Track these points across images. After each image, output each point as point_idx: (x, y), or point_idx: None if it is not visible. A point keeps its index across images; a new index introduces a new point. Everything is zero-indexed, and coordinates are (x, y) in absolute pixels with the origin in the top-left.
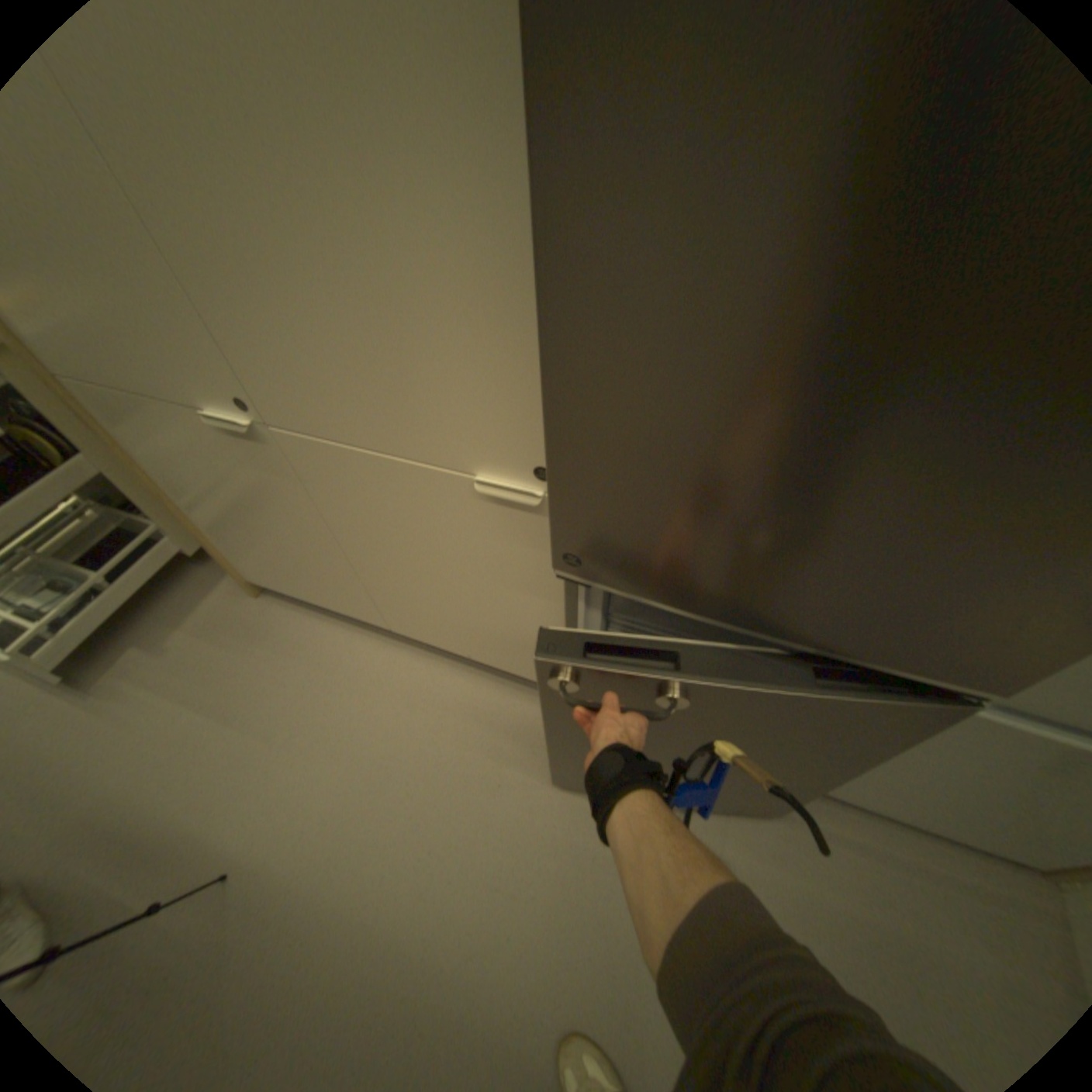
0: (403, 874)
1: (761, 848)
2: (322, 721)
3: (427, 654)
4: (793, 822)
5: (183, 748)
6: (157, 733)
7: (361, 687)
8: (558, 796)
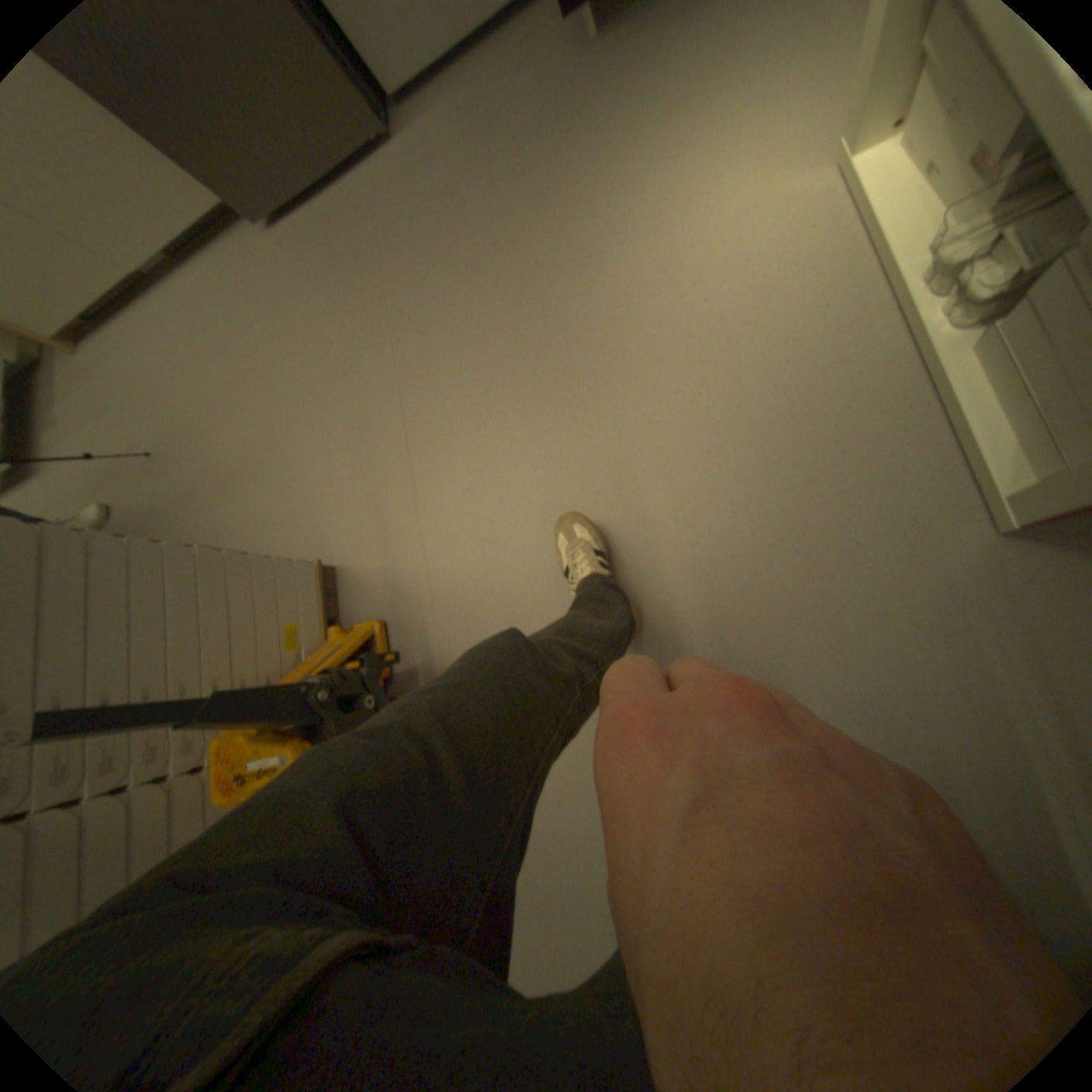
0: (222, 369)
1: (386, 159)
2: (147, 361)
3: (174, 274)
4: (401, 124)
5: (99, 438)
6: (85, 447)
7: (154, 327)
8: (273, 258)
